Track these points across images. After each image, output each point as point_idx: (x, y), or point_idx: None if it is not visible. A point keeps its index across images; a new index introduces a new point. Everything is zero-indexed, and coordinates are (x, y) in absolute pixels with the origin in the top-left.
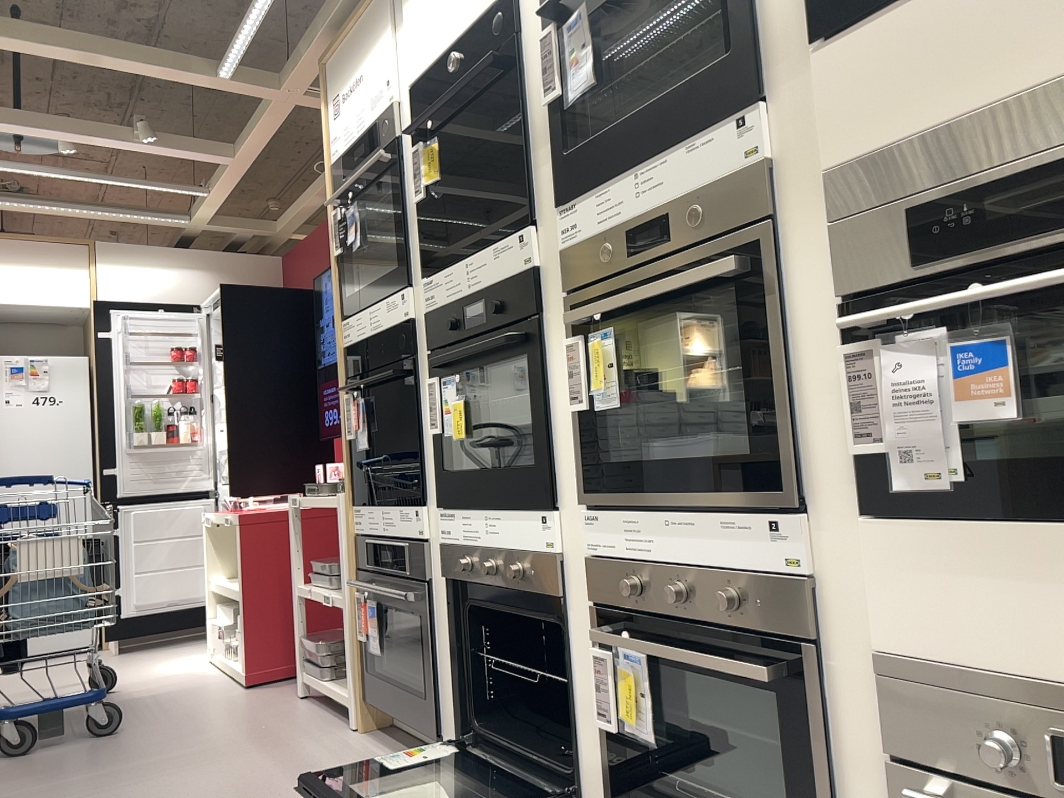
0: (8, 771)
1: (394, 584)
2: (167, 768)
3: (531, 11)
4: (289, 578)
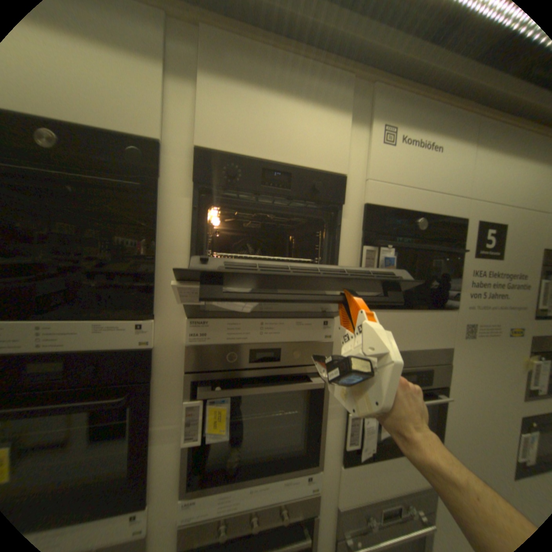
0: None
1: None
2: None
3: (177, 171)
4: None
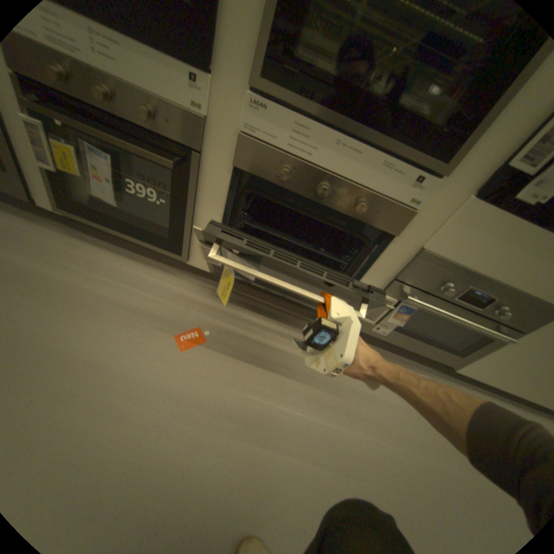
0: None
1: None
2: None
3: None
4: None
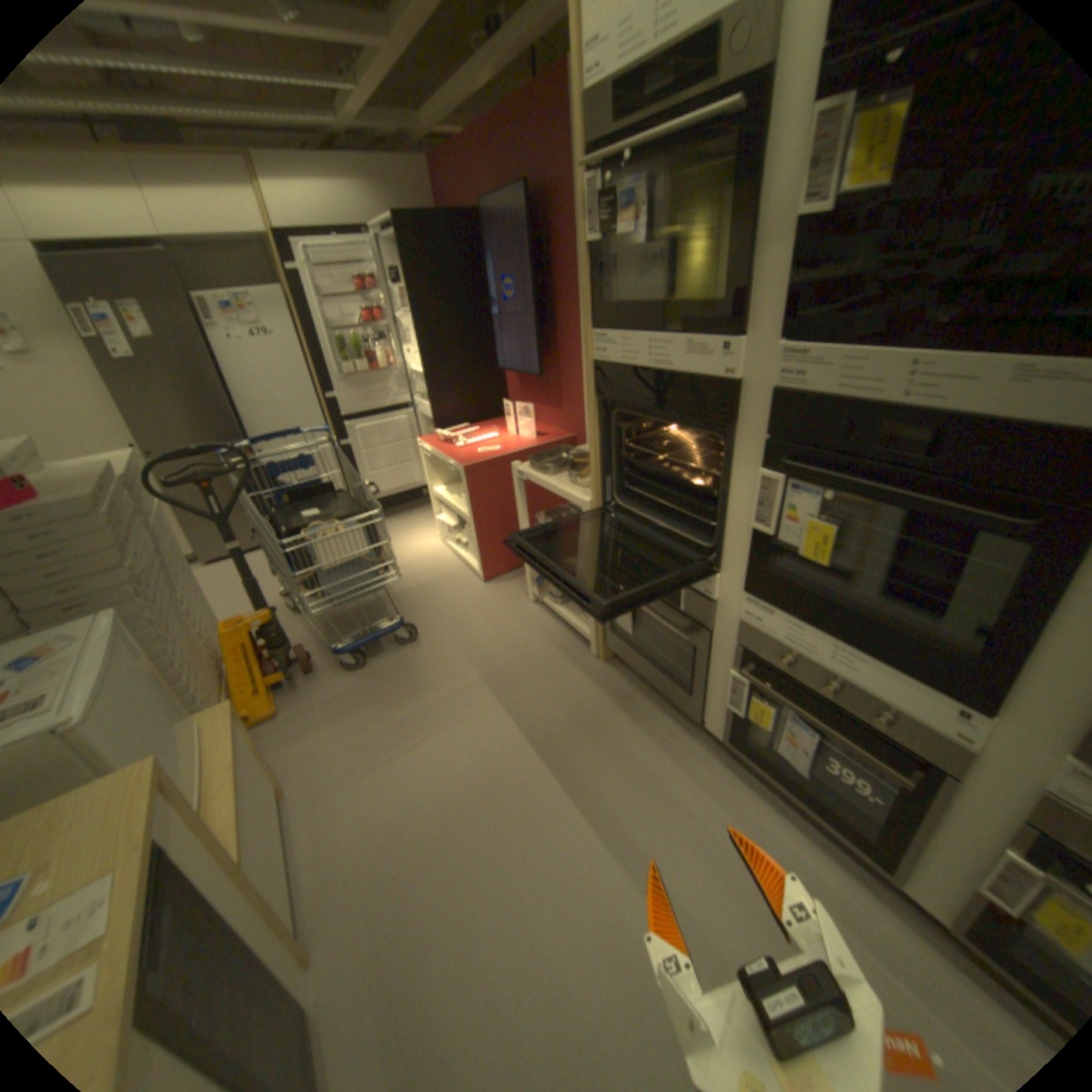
0: (359, 692)
1: (658, 603)
2: (476, 700)
3: None
4: (505, 509)
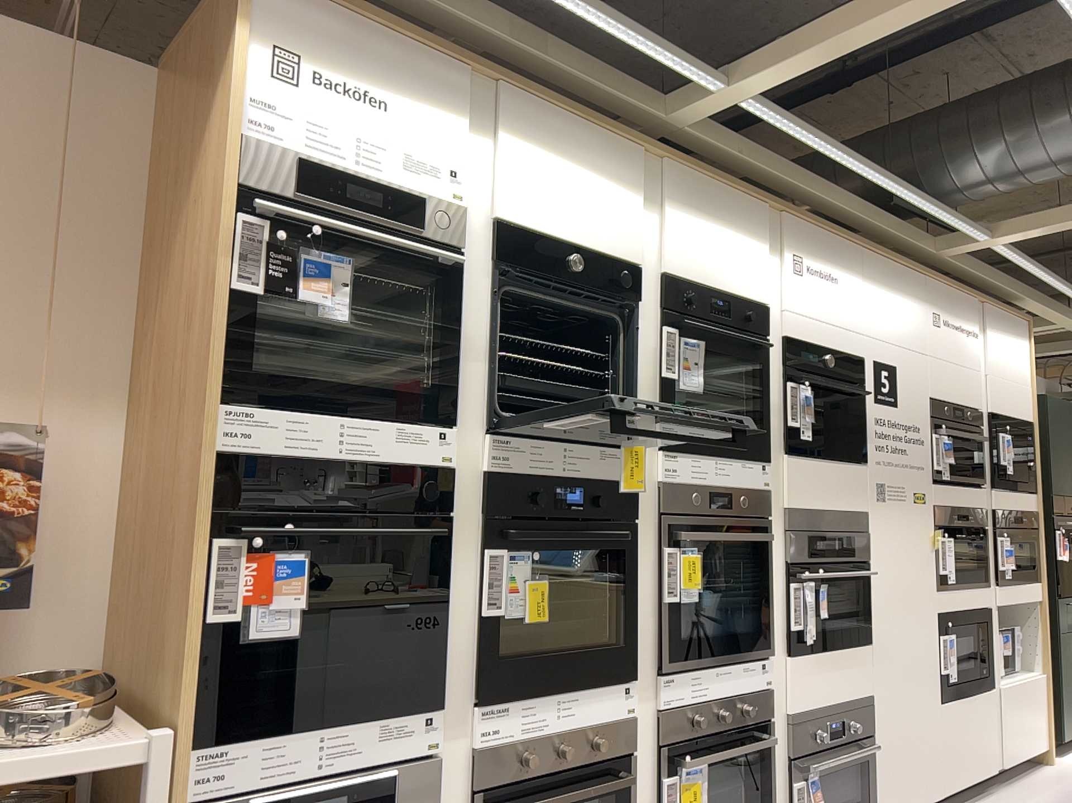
0: None
1: None
2: None
3: (644, 299)
4: None
